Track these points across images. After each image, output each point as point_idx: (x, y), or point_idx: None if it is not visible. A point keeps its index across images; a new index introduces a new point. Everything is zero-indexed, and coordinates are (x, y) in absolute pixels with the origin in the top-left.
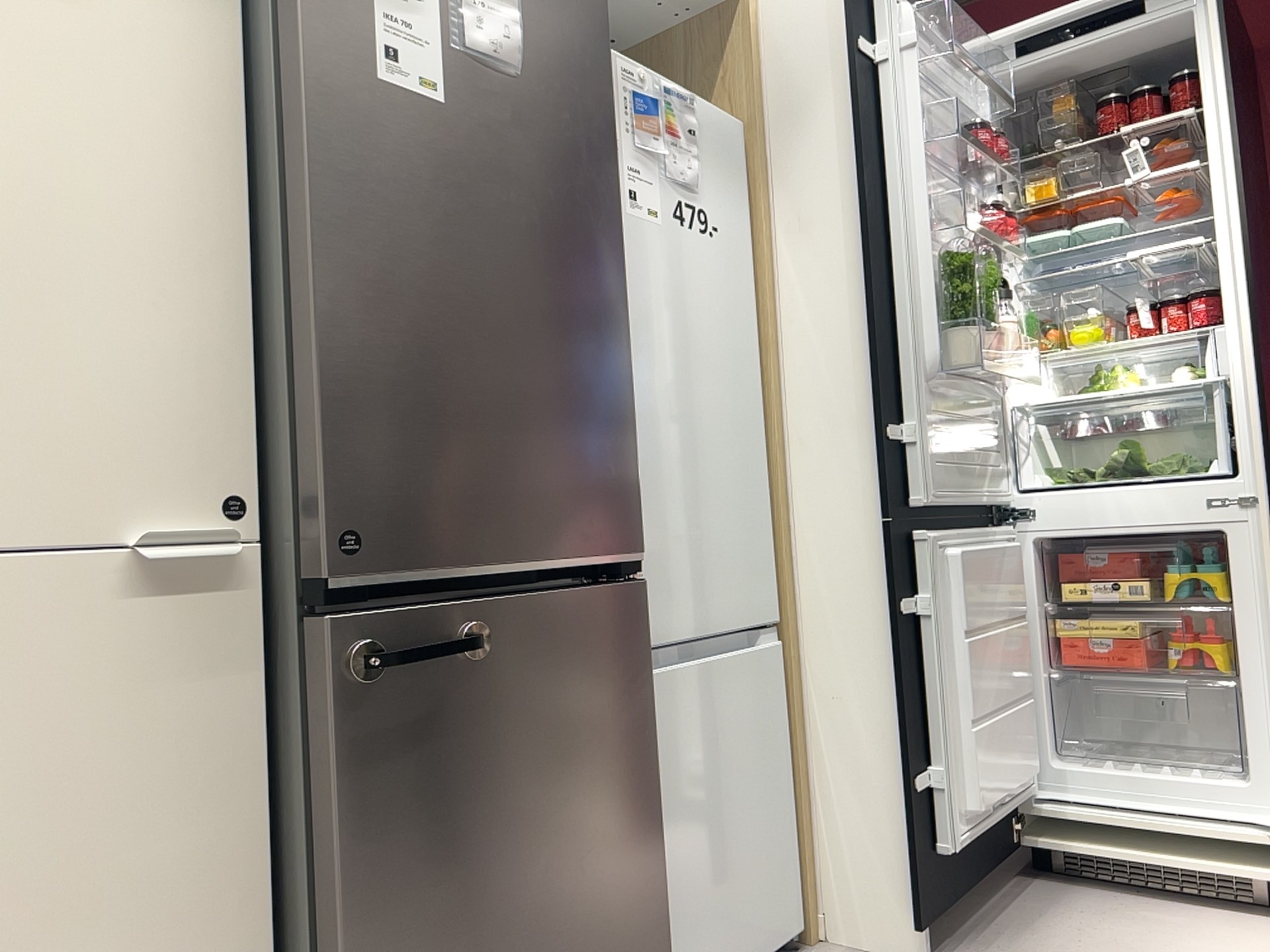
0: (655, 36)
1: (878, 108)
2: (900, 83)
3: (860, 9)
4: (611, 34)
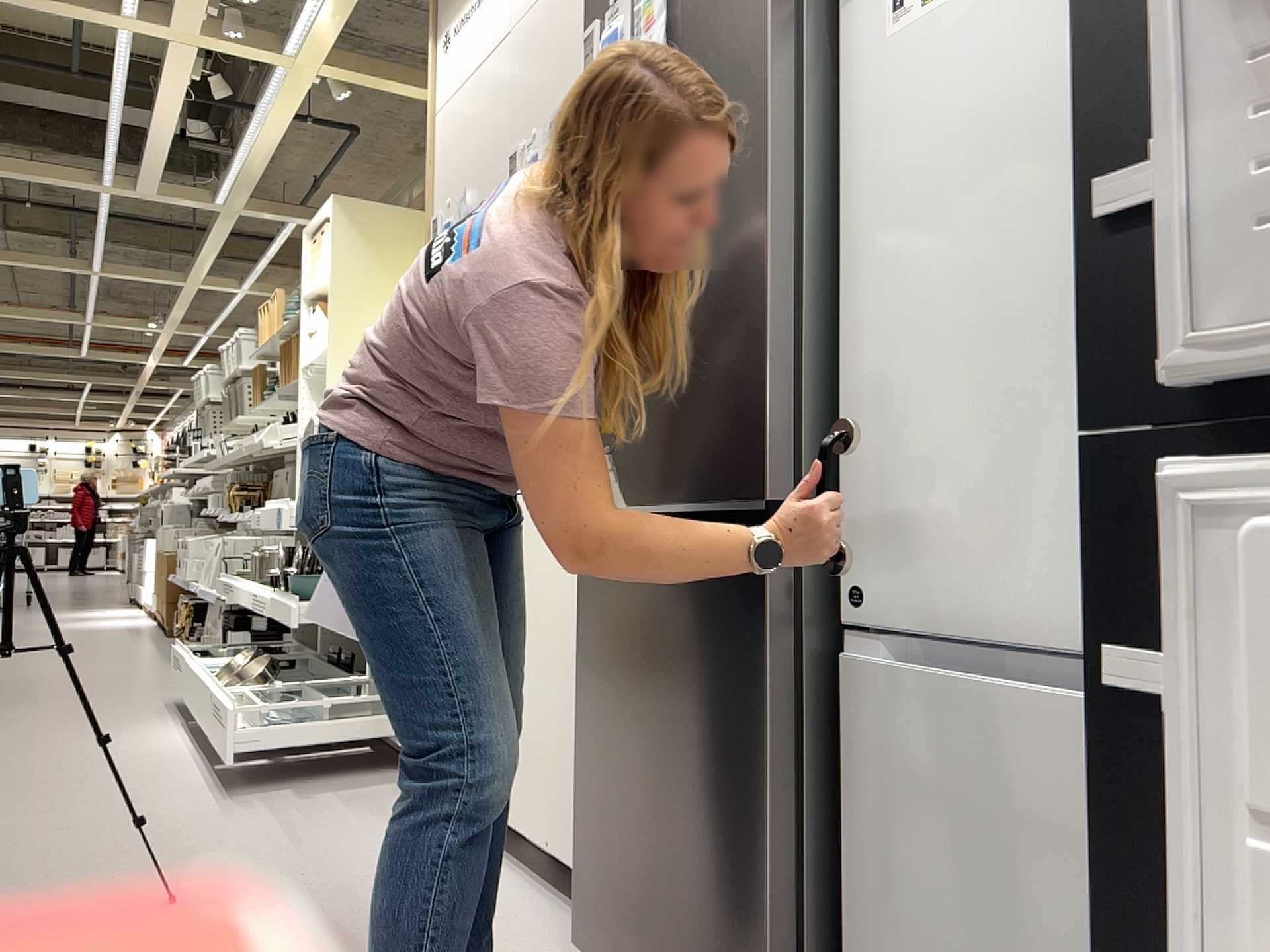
0: None
1: None
2: None
3: None
4: None
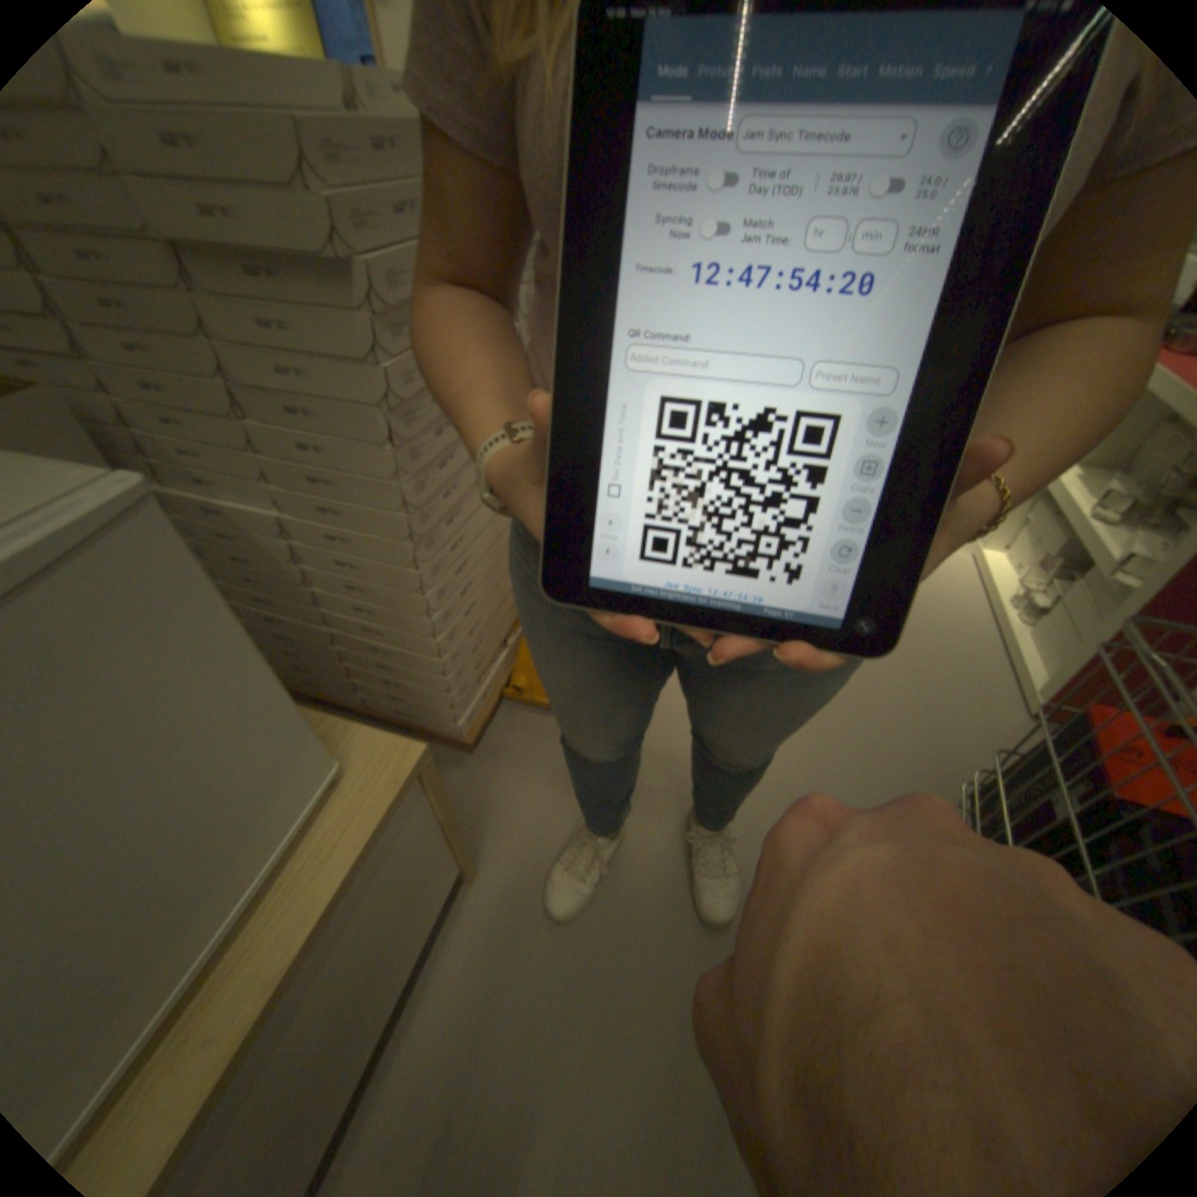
0: None
1: None
2: None
3: None
4: None
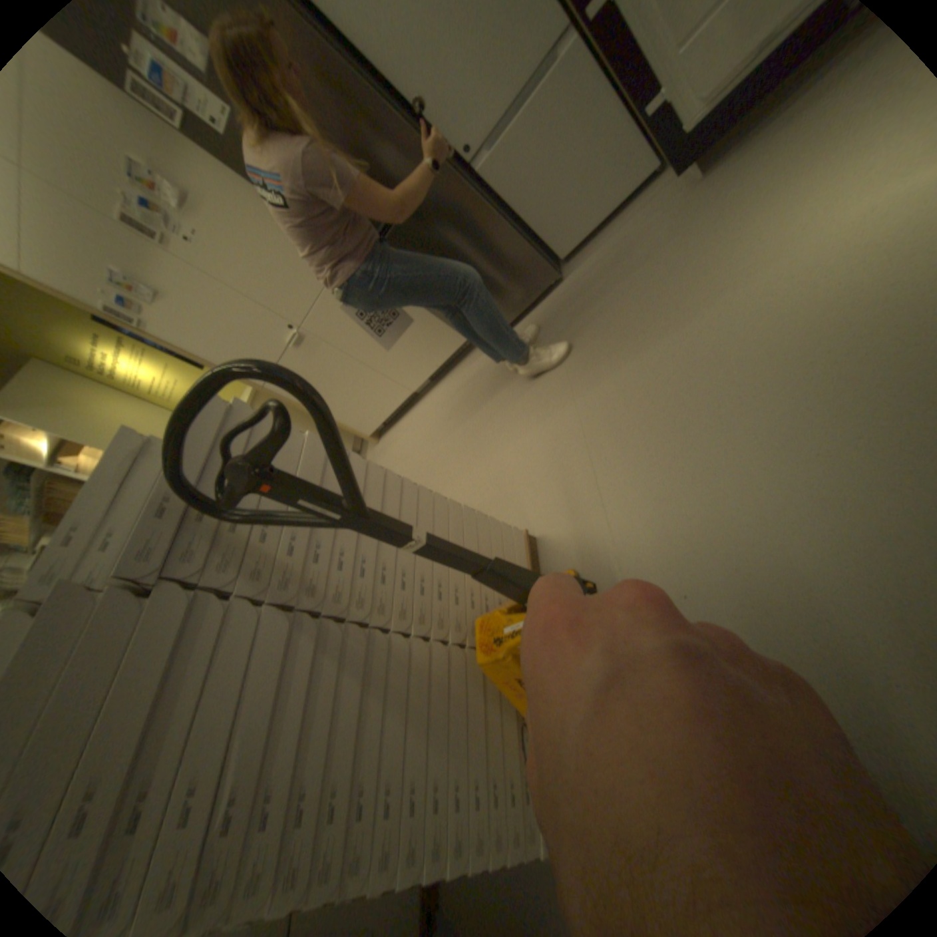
0: None
1: None
2: None
3: None
4: None
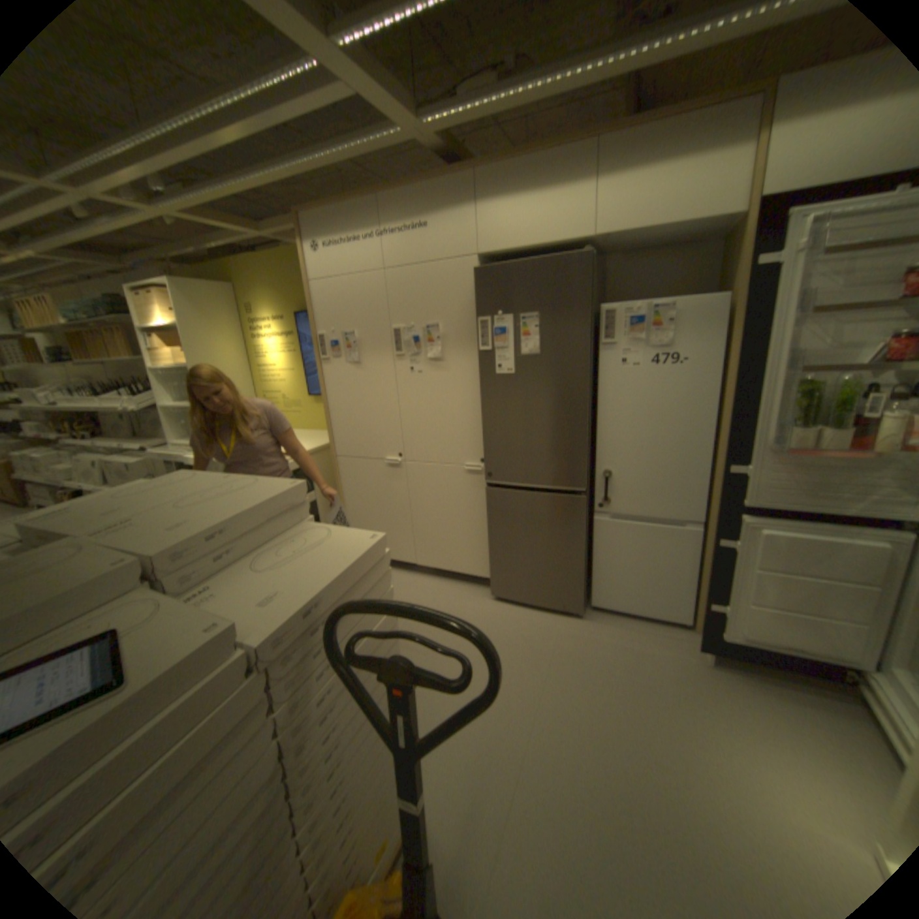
0: (735, 225)
1: (774, 294)
2: (789, 277)
3: (767, 236)
4: (713, 231)
